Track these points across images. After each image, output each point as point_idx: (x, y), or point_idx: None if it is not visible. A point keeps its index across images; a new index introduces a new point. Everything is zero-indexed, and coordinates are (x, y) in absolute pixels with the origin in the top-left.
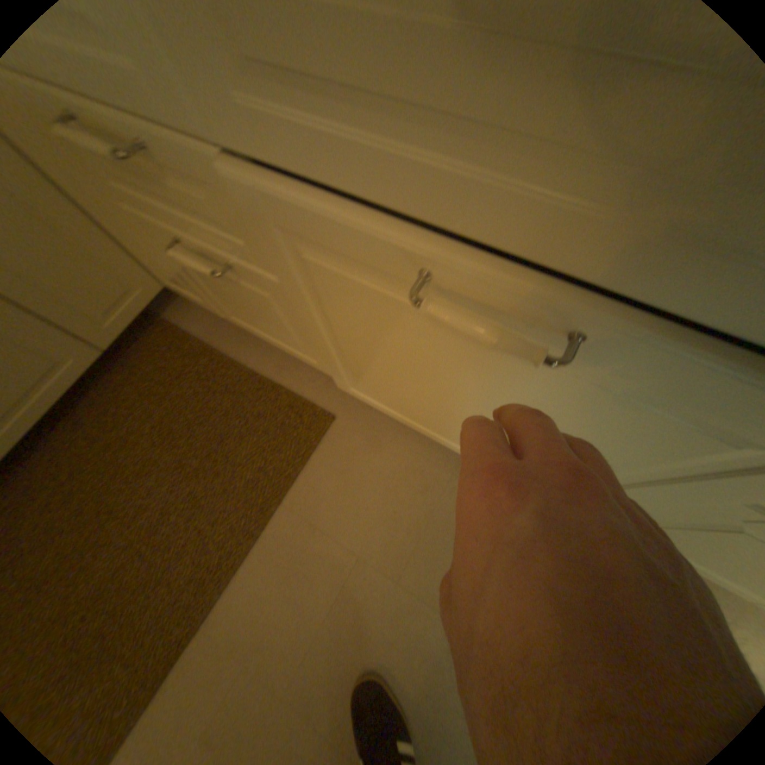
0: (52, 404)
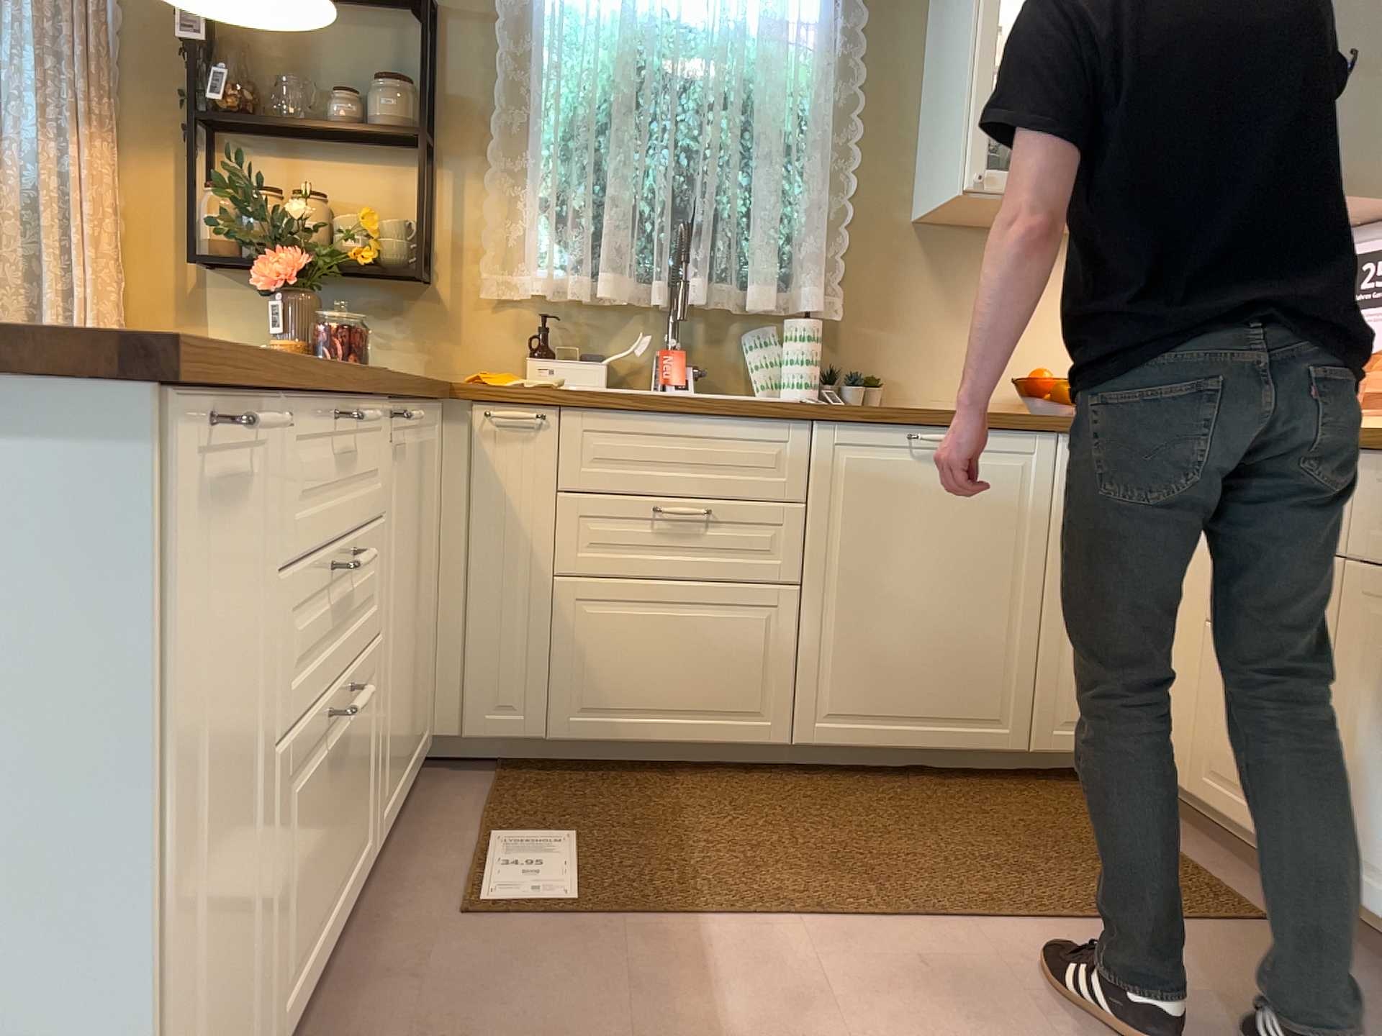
0: (963, 749)
